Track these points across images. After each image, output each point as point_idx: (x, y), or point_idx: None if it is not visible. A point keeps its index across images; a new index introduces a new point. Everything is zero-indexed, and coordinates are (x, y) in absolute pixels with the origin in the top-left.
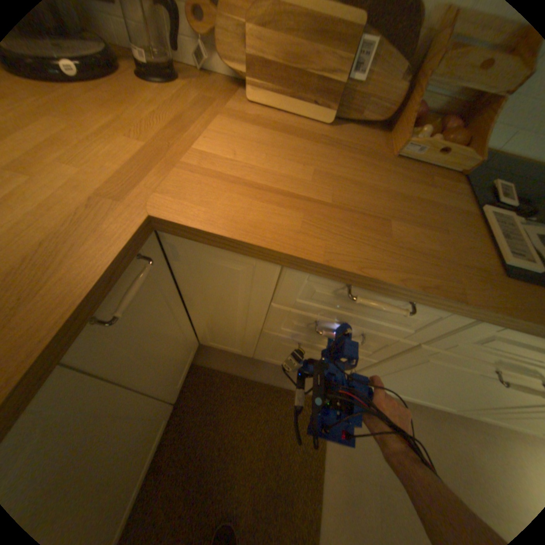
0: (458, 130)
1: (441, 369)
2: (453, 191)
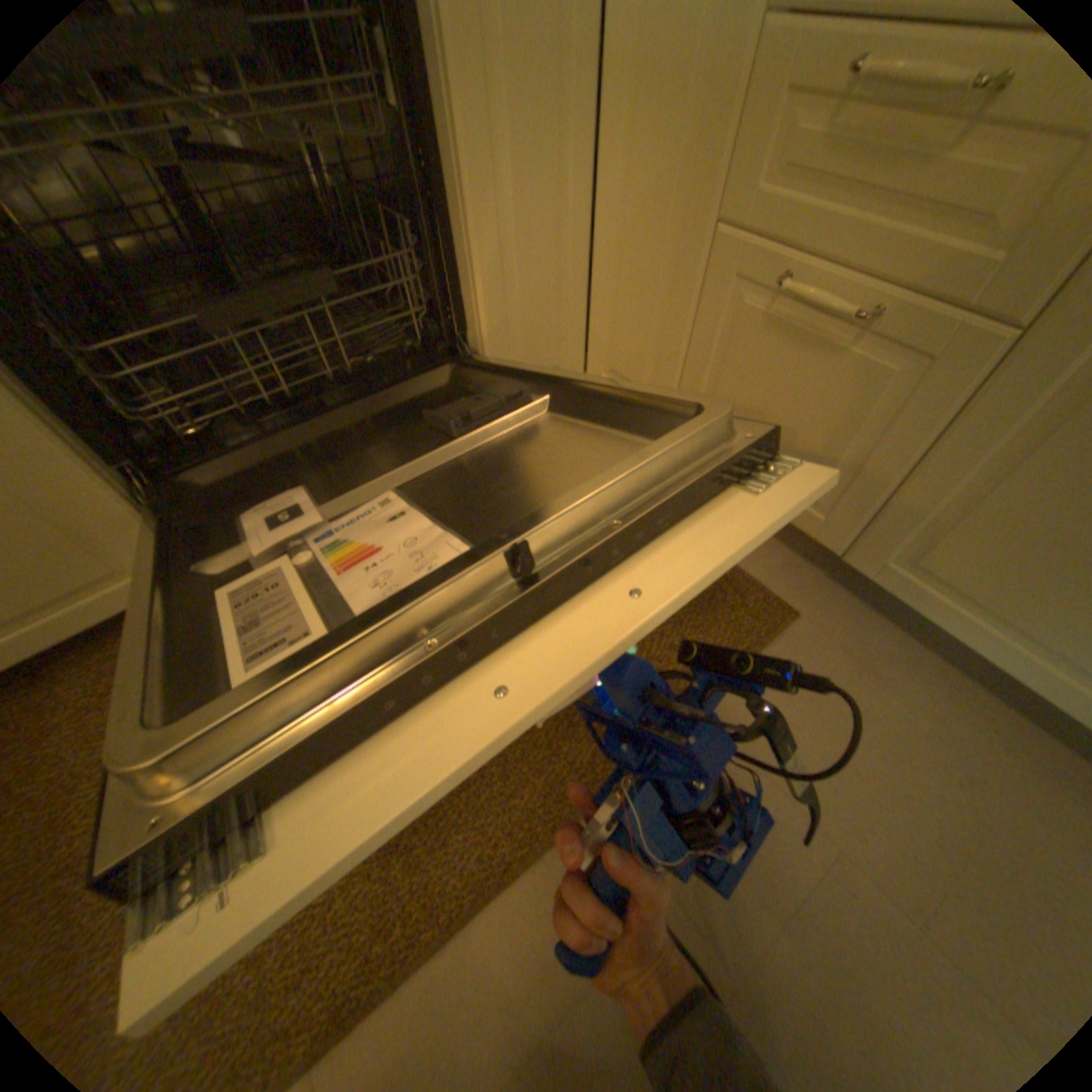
0: None
1: None
2: None
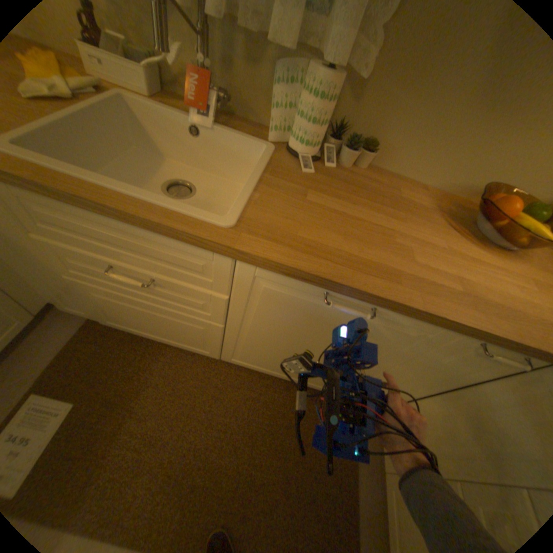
0: None
1: None
2: None
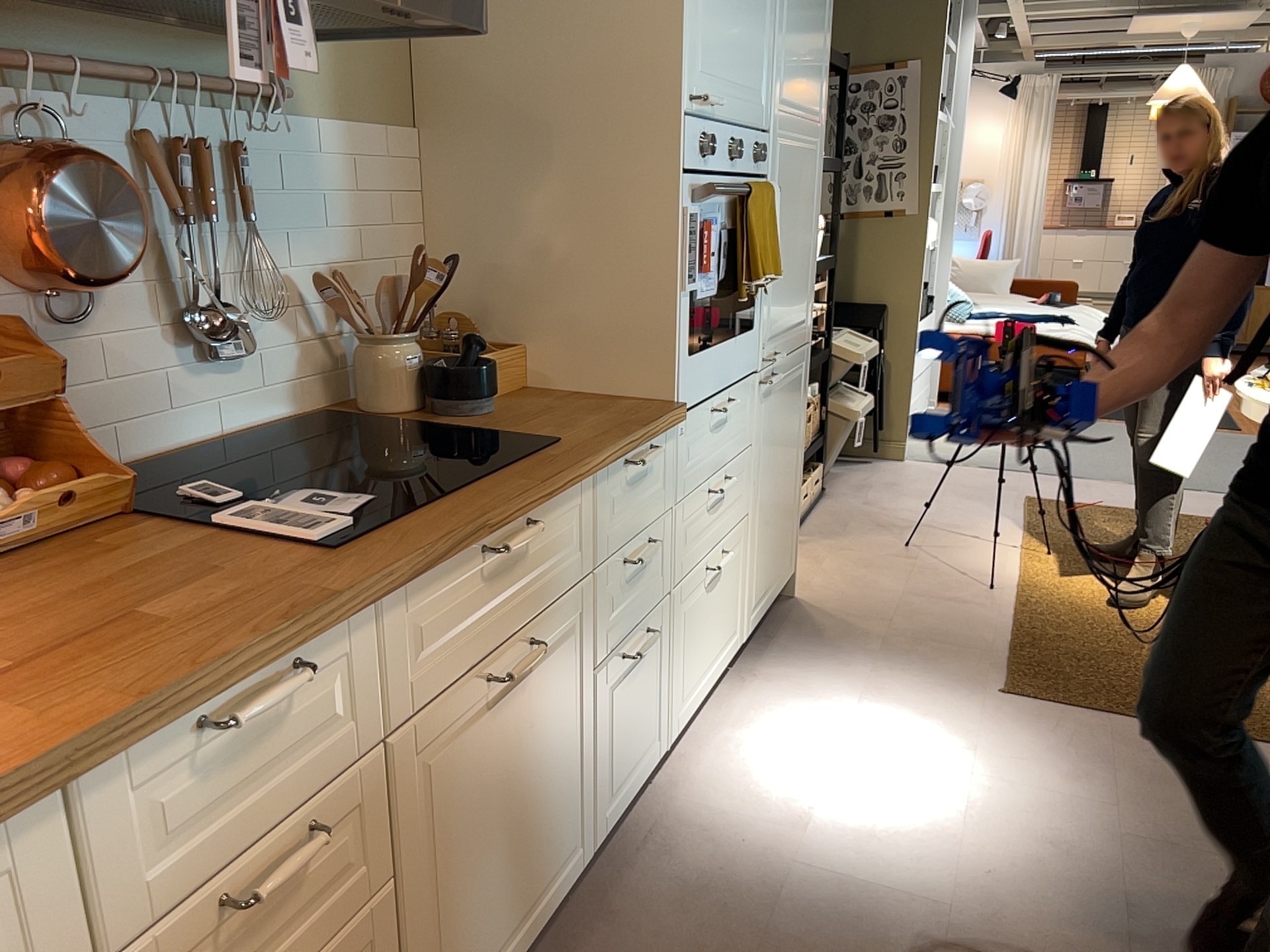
0: (51, 470)
1: (456, 762)
2: (157, 536)
